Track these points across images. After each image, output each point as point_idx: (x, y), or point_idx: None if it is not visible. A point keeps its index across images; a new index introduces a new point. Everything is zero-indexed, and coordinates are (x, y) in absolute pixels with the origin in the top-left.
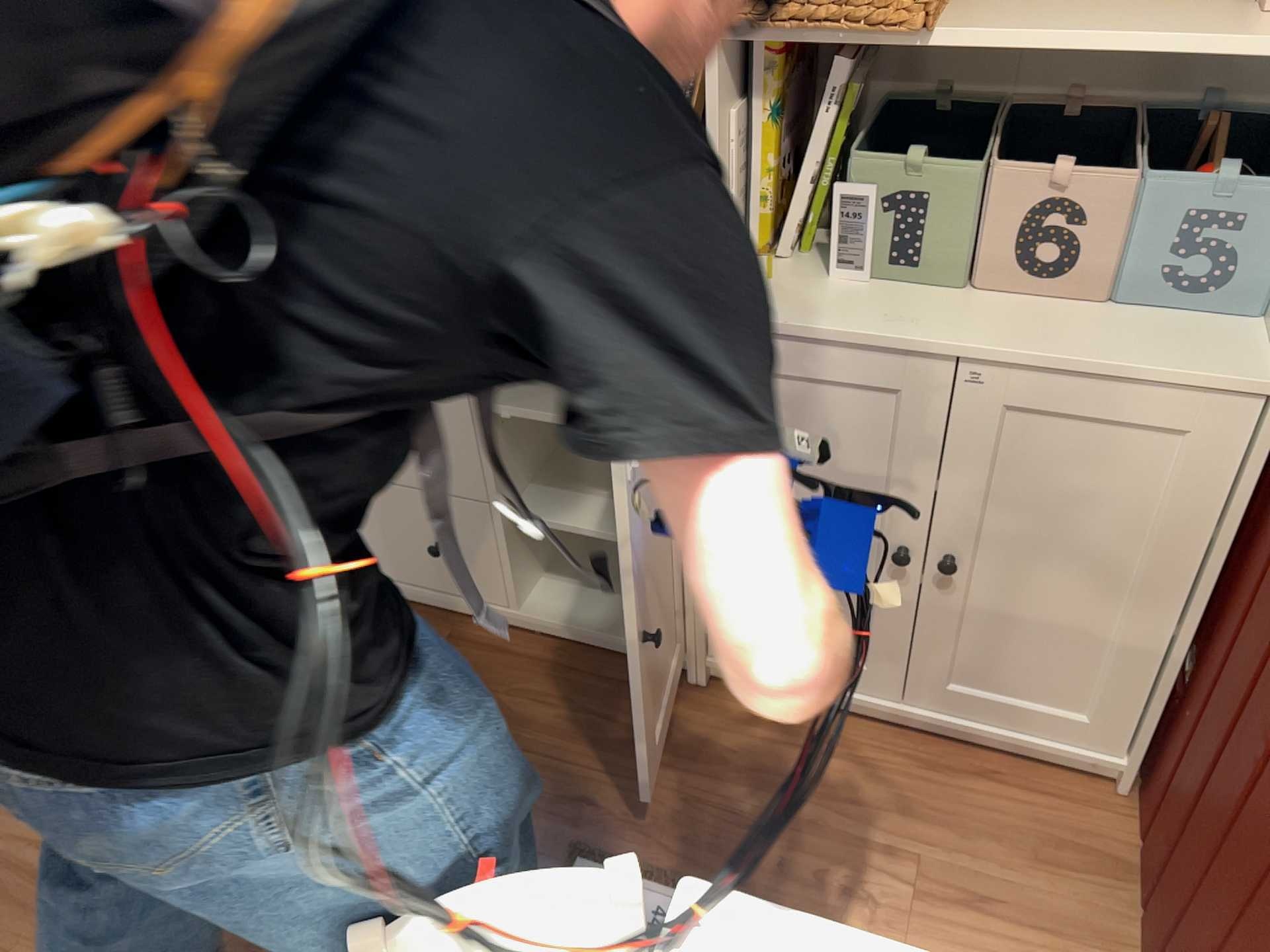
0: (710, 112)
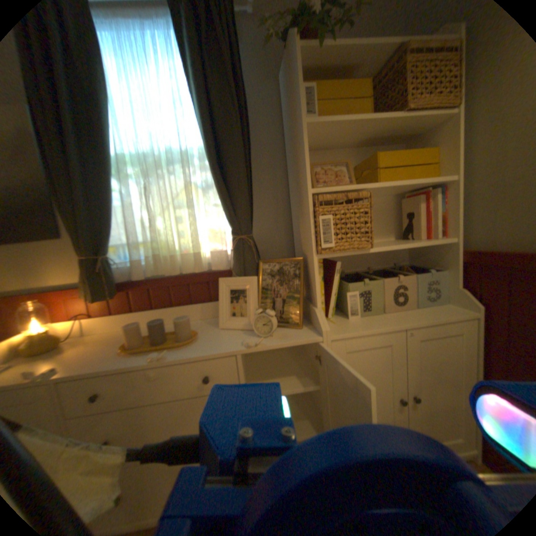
0: (315, 275)
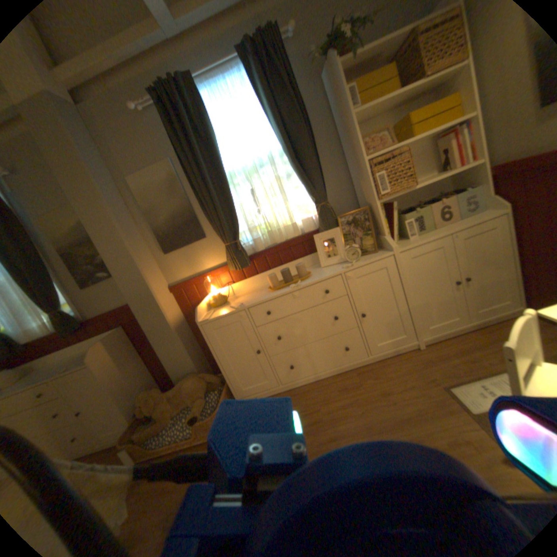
0: (379, 214)
